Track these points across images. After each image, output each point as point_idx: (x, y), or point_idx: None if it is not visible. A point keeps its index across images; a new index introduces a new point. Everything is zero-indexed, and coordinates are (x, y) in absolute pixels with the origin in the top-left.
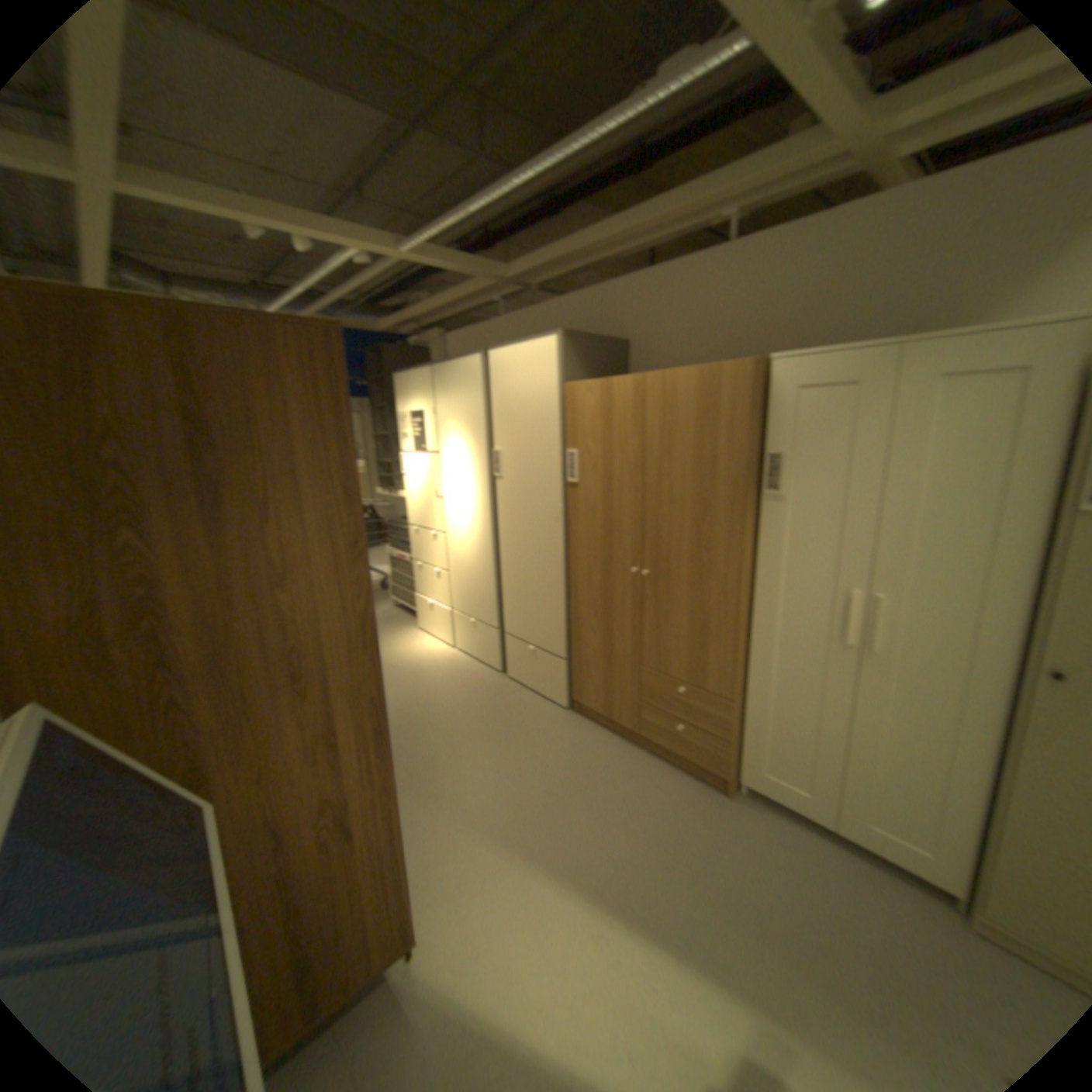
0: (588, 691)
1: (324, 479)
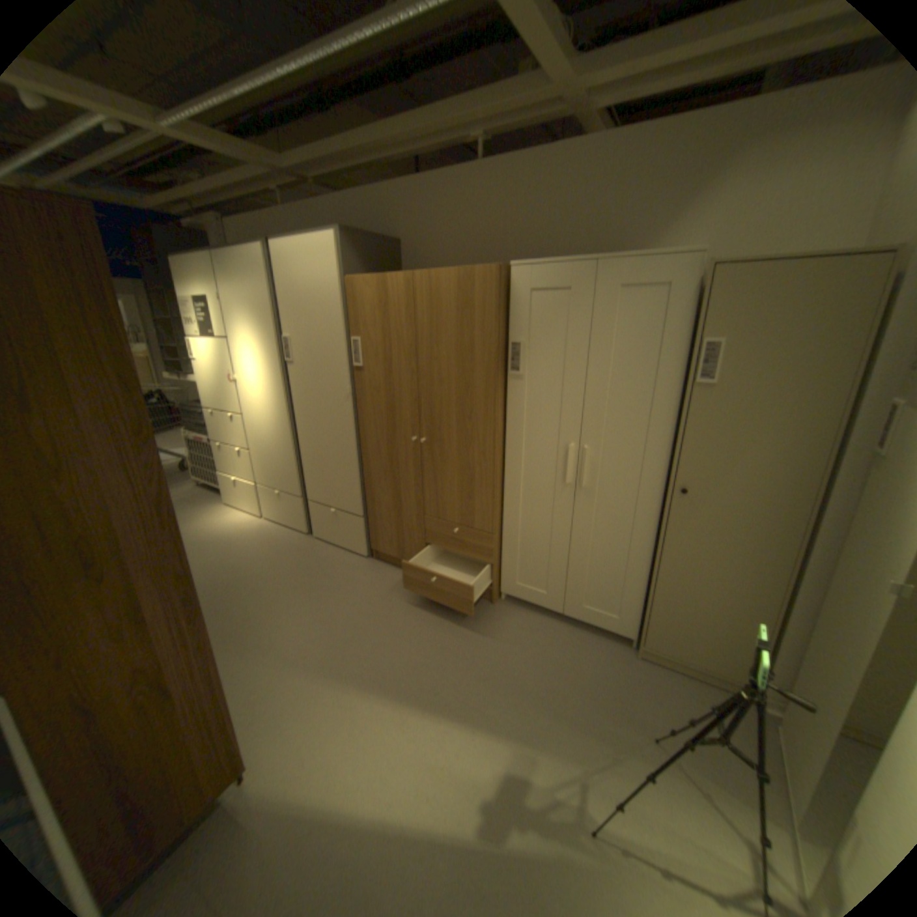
0: (382, 539)
1: (92, 366)
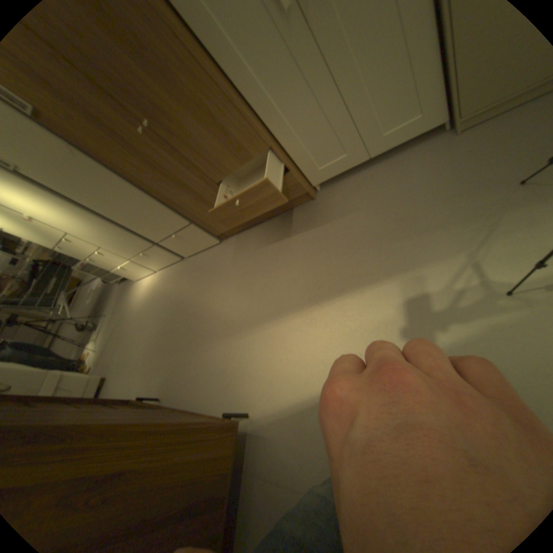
0: (215, 224)
1: None
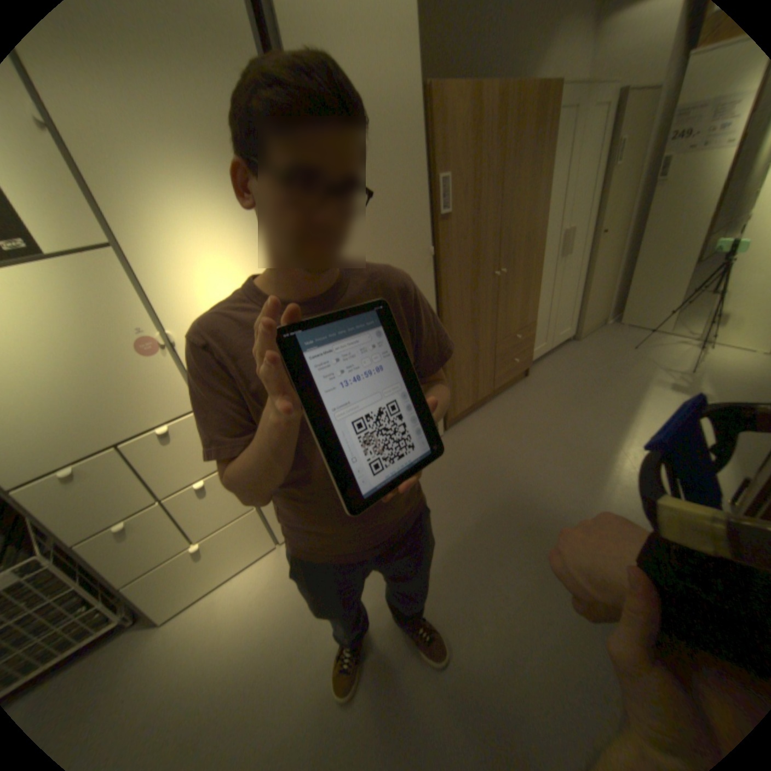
0: (458, 402)
1: None
